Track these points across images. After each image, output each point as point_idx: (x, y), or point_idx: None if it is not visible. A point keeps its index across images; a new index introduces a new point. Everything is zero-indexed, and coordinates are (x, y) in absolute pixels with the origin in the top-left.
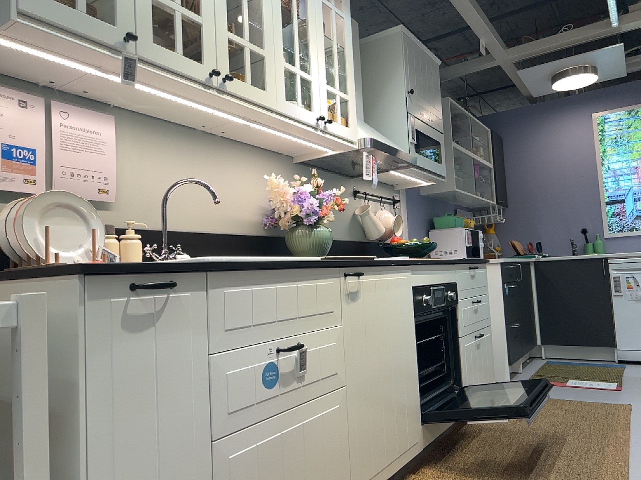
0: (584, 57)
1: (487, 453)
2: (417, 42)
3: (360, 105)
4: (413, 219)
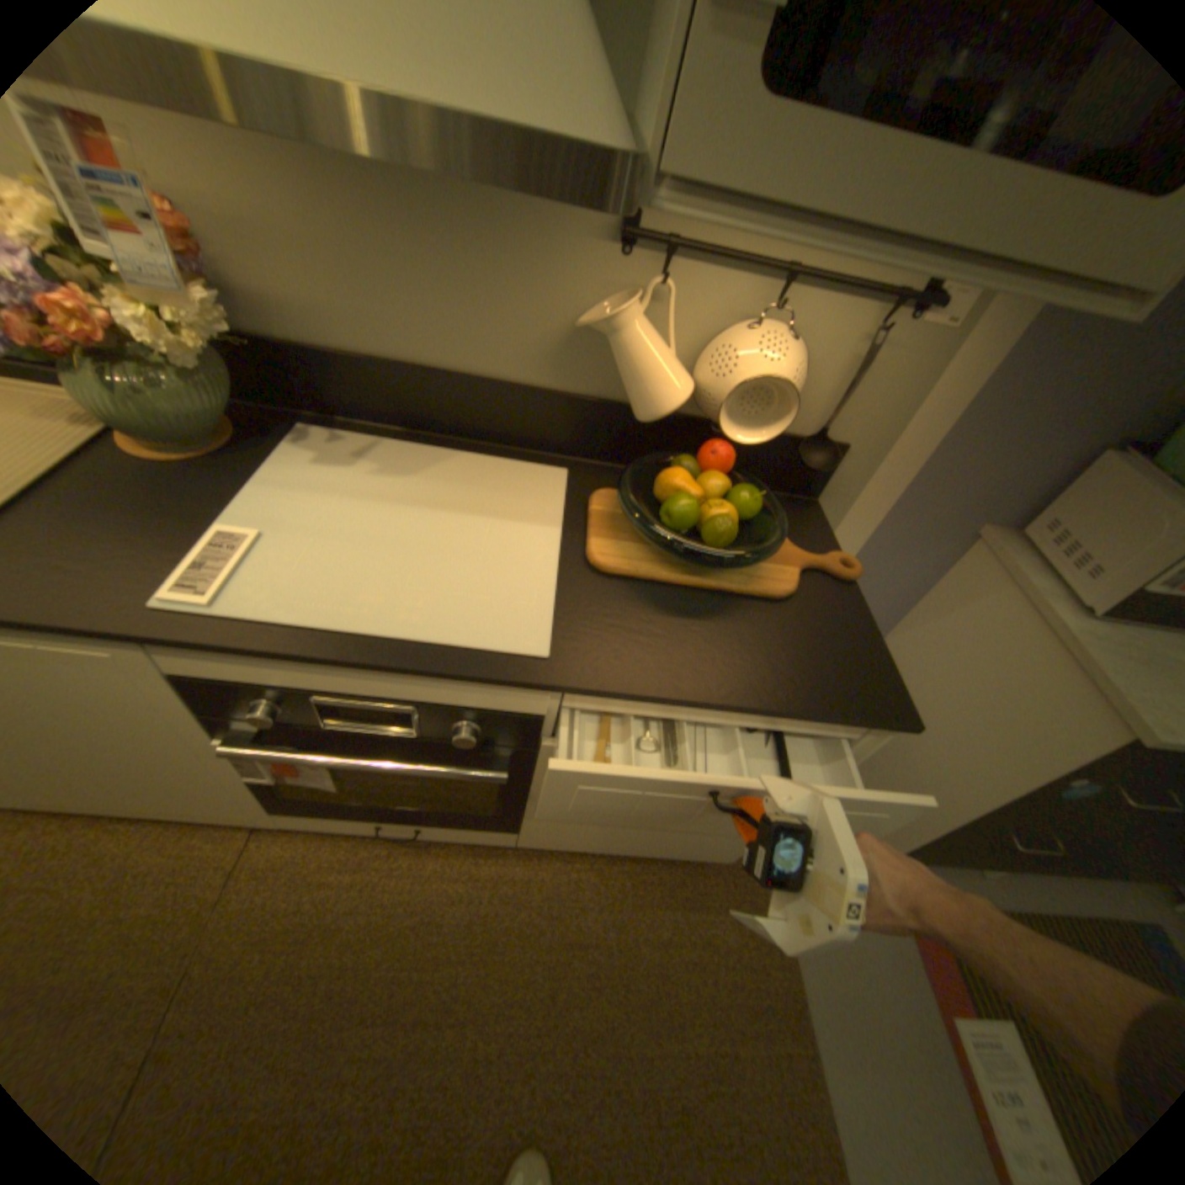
0: None
1: (376, 930)
2: None
3: None
4: (1025, 378)
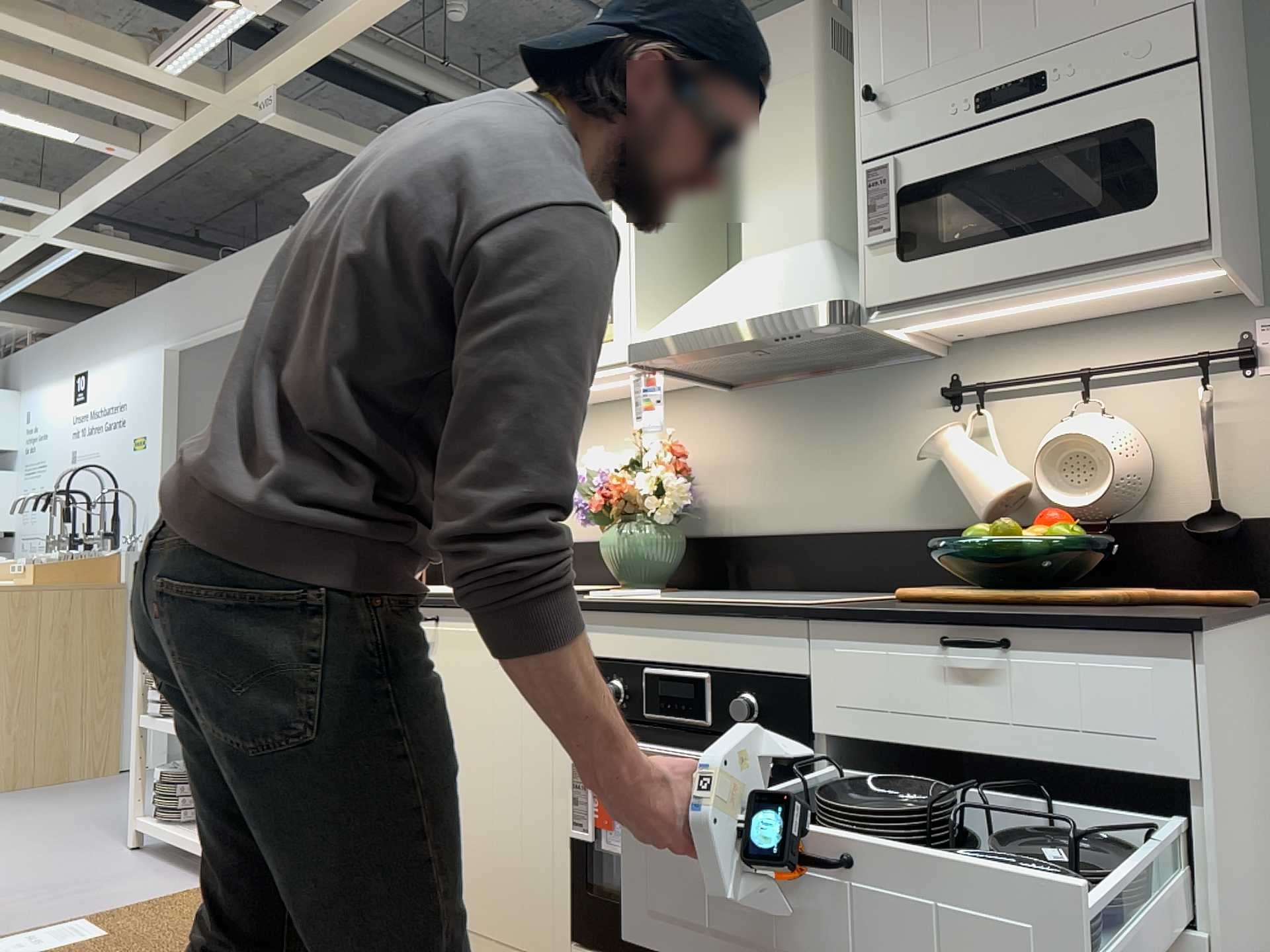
0: None
1: None
2: None
3: (796, 210)
4: None
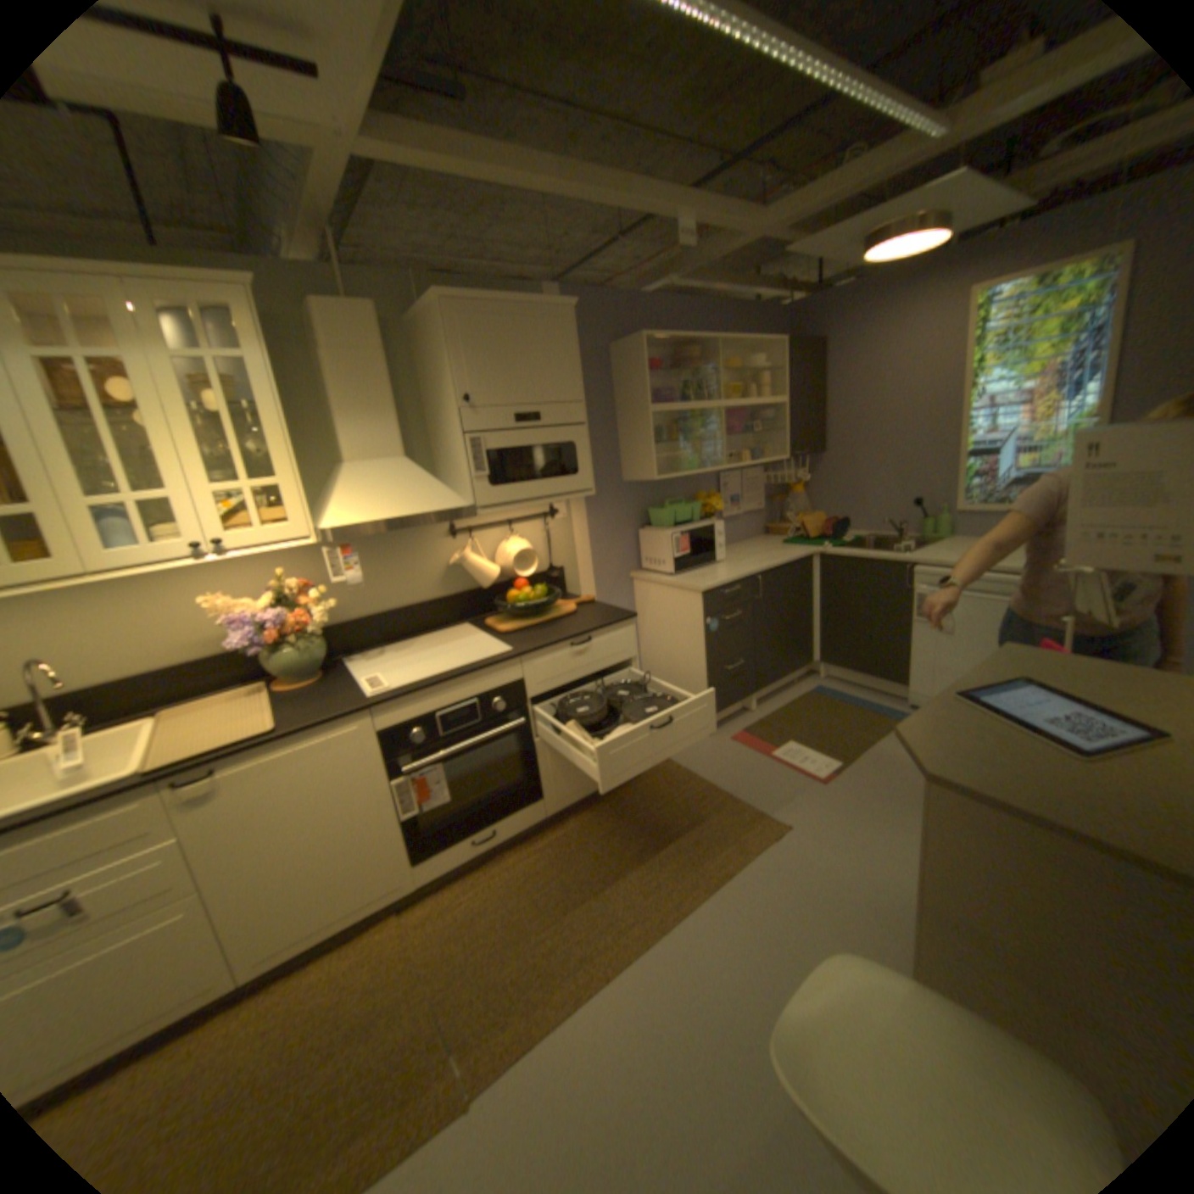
0: (895, 206)
1: (504, 897)
2: (488, 296)
3: (385, 438)
4: (597, 523)
